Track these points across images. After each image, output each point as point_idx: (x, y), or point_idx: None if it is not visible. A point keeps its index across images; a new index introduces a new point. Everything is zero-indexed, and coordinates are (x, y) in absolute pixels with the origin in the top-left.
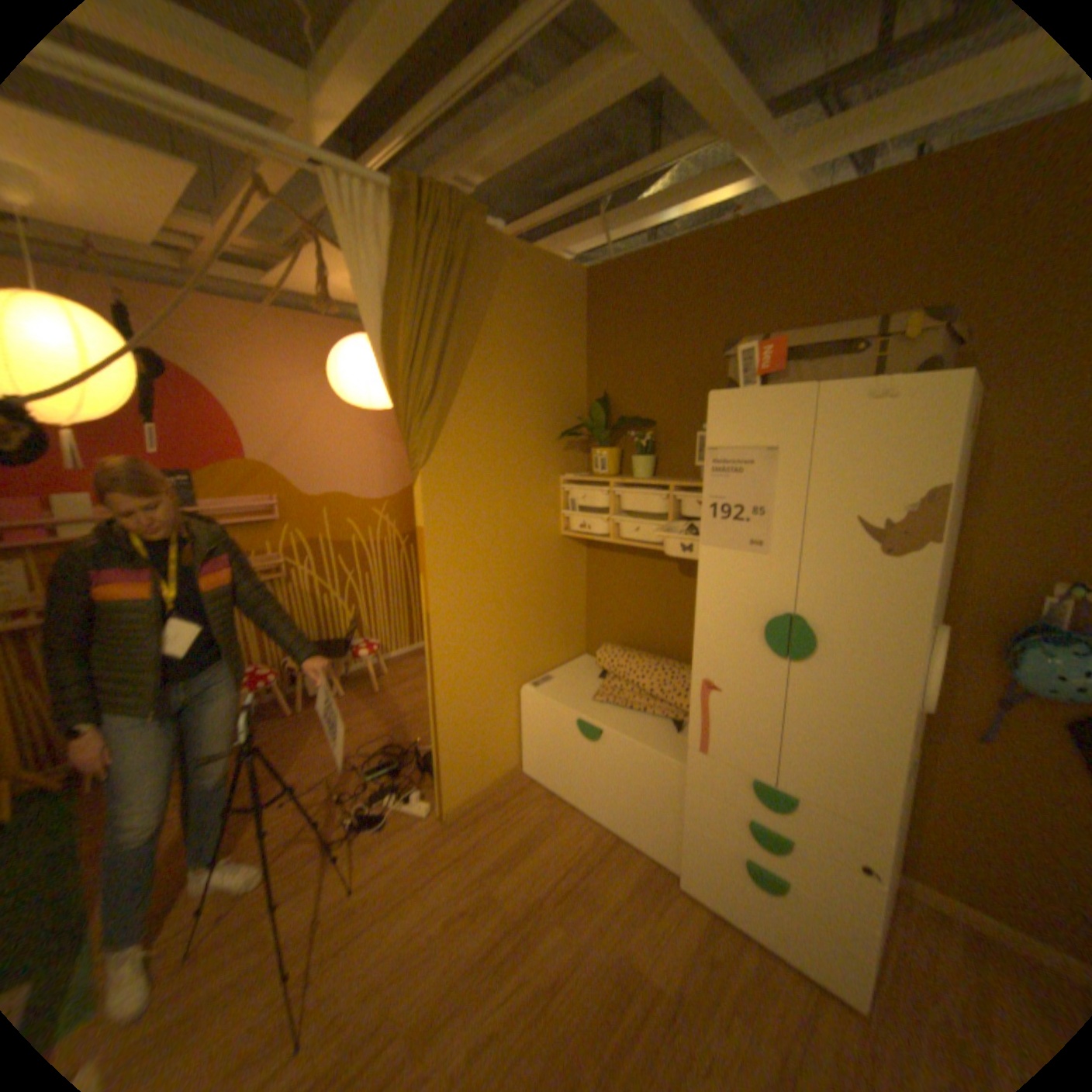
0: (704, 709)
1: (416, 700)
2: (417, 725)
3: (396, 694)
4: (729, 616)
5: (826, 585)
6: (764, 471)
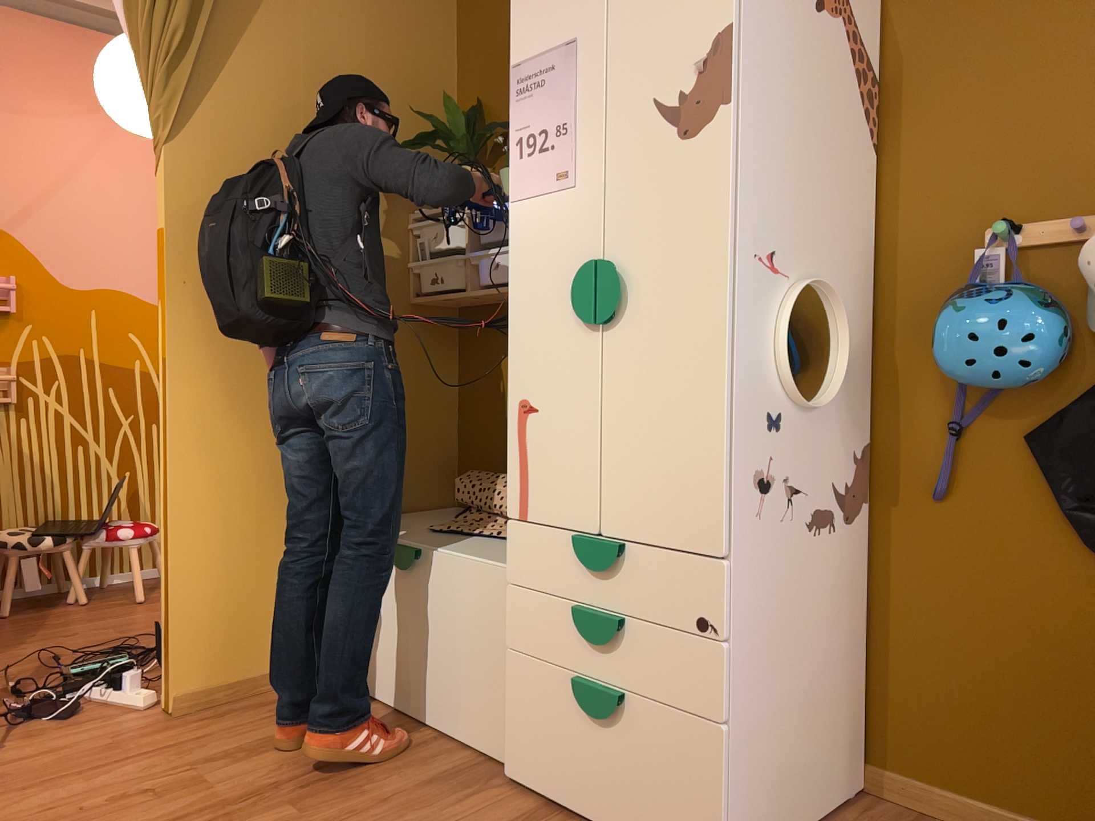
0: (519, 448)
1: None
2: None
3: None
4: (540, 291)
5: (630, 204)
6: (565, 74)
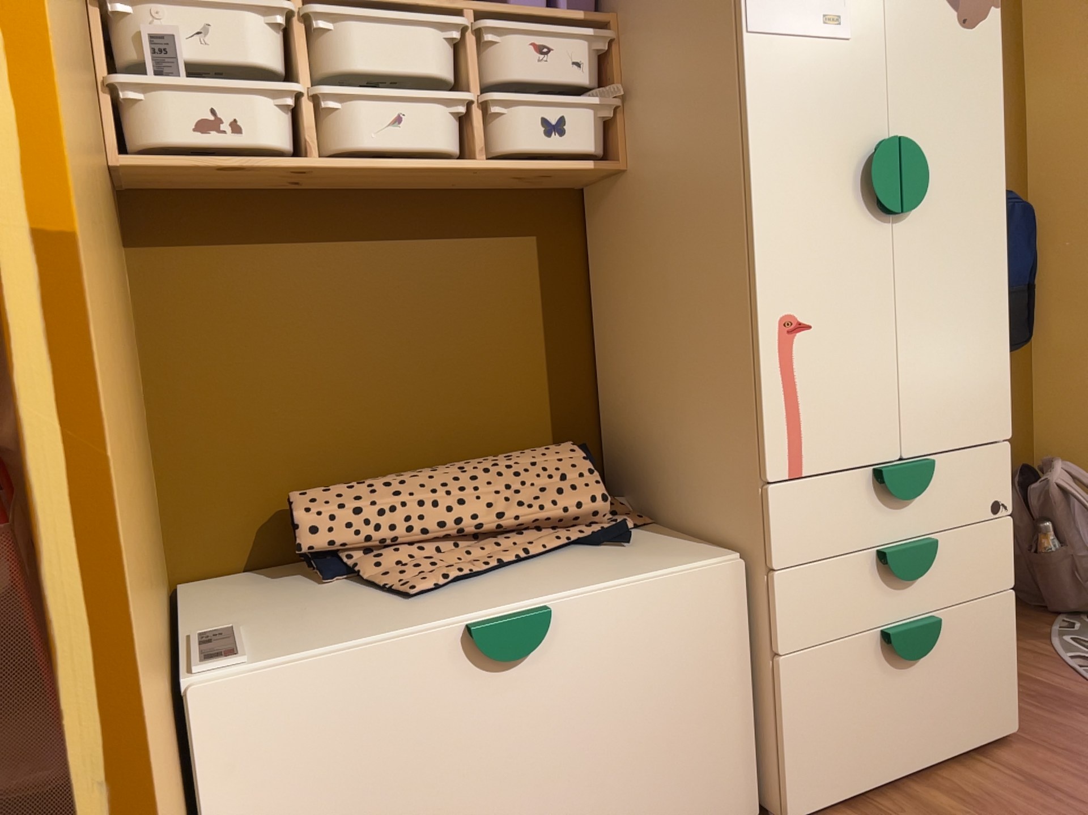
0: (788, 382)
1: None
2: None
3: None
4: (808, 169)
5: (916, 82)
6: None
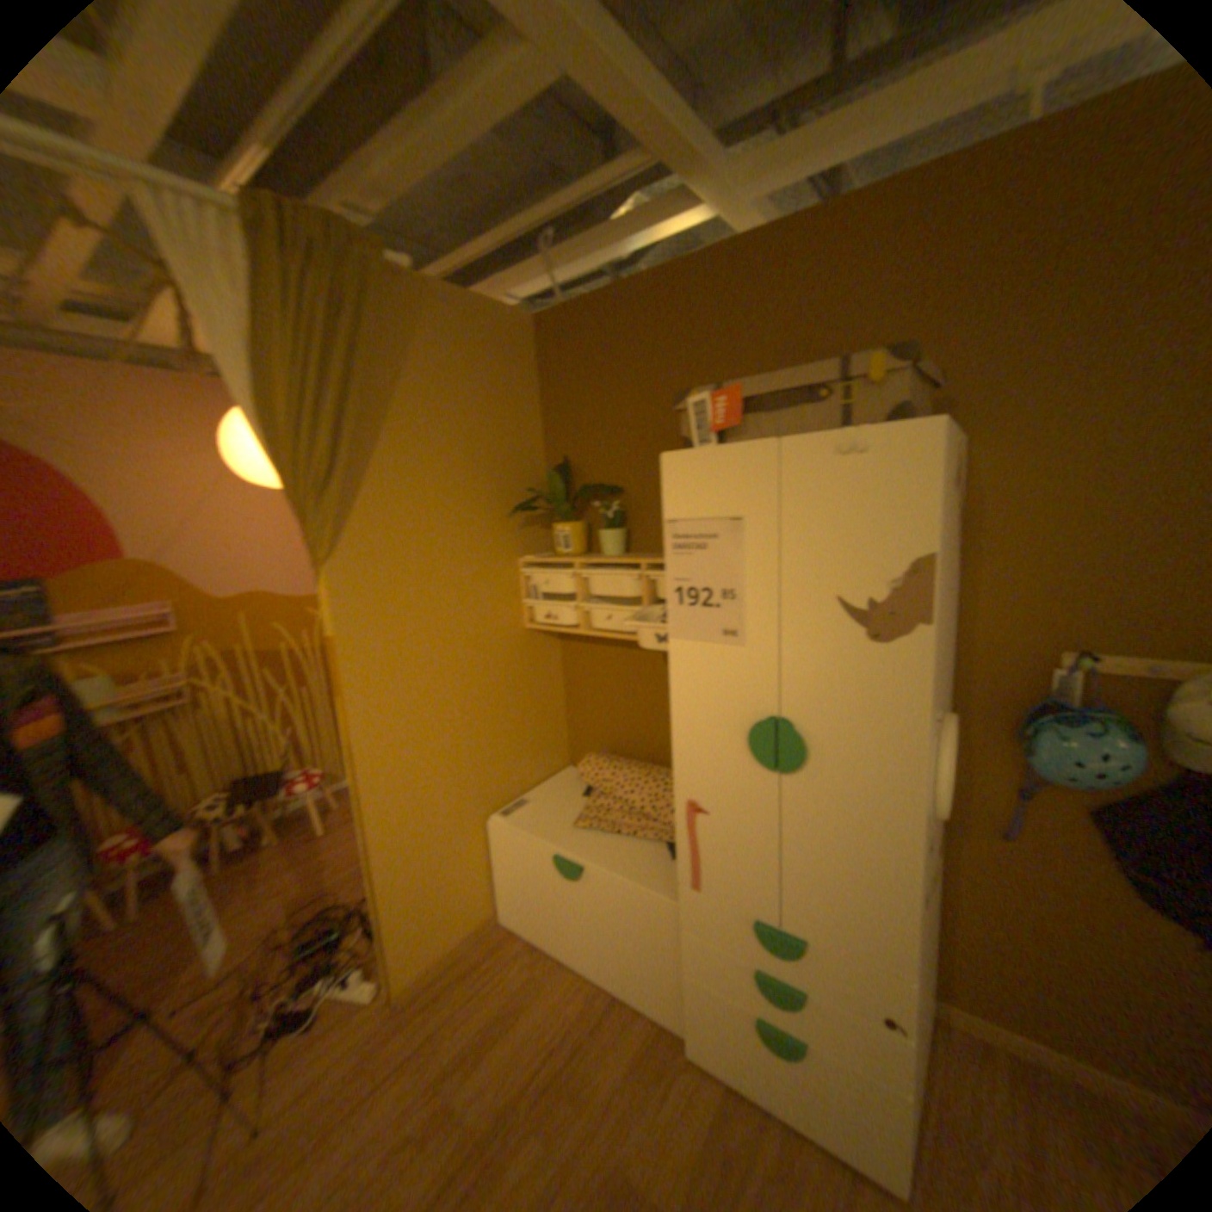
0: (691, 837)
1: None
2: None
3: (346, 836)
4: (708, 722)
5: (810, 680)
6: (730, 546)
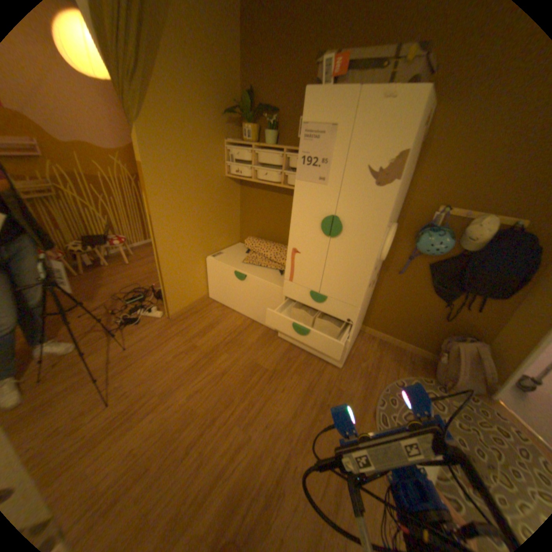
0: (291, 262)
1: (151, 267)
2: (152, 279)
3: (139, 265)
4: (306, 217)
5: (349, 201)
6: (329, 139)
